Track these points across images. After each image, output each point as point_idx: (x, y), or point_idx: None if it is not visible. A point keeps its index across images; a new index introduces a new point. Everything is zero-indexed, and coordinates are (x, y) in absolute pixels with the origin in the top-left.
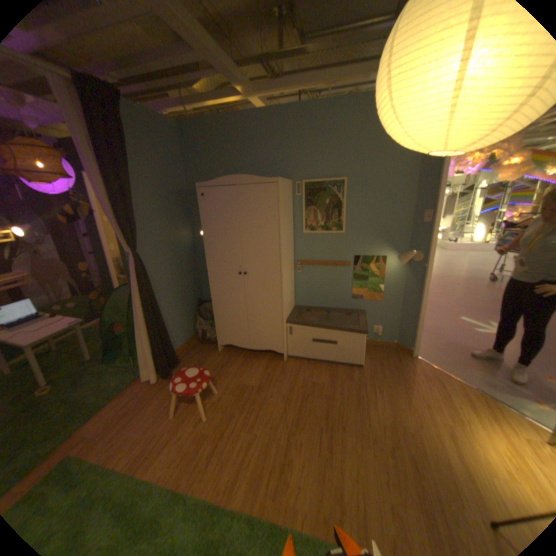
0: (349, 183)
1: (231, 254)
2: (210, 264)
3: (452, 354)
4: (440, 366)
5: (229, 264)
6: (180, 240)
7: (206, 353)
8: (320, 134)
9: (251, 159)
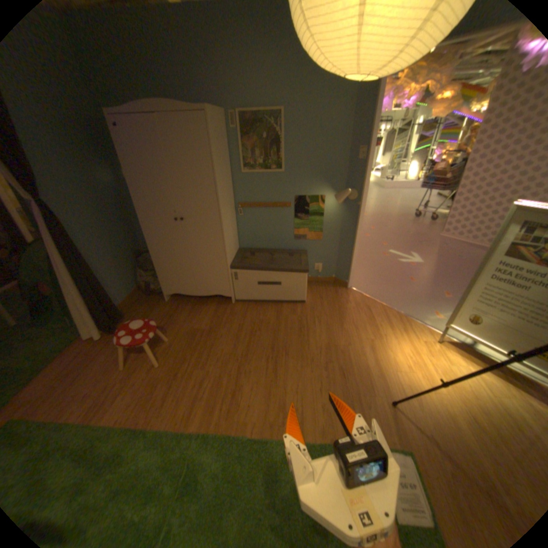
0: (286, 115)
1: (162, 198)
2: (139, 210)
3: (378, 283)
4: (368, 294)
5: (161, 209)
6: (98, 182)
7: (152, 304)
8: (252, 49)
9: (172, 78)
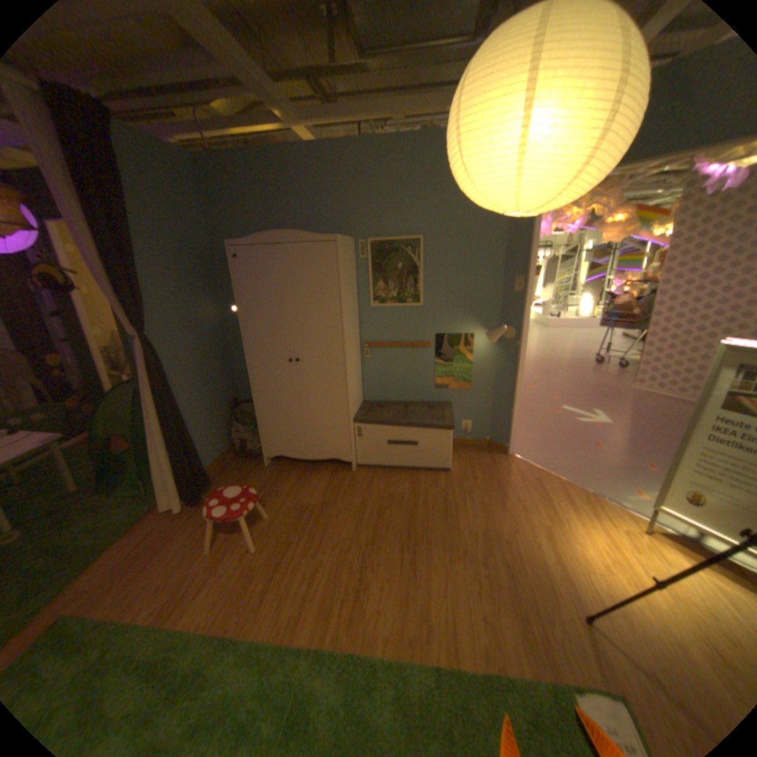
0: (426, 244)
1: (277, 336)
2: (249, 349)
3: (551, 449)
4: (538, 463)
5: (275, 349)
6: (203, 318)
7: (248, 469)
8: (388, 180)
9: (299, 209)
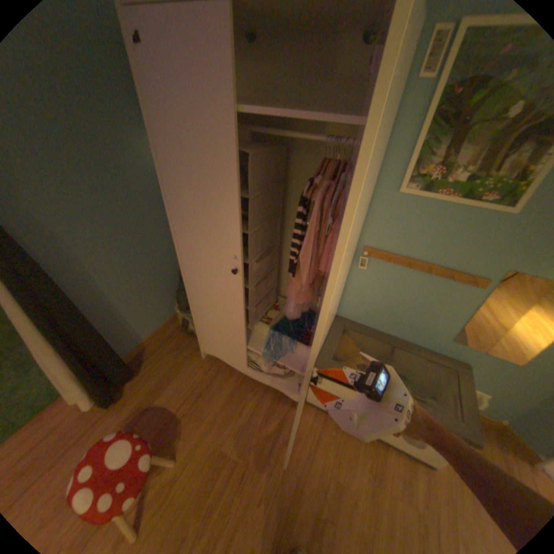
0: None
1: (218, 227)
2: (178, 233)
3: None
4: None
5: (214, 246)
6: (136, 161)
7: (185, 355)
8: None
9: None
